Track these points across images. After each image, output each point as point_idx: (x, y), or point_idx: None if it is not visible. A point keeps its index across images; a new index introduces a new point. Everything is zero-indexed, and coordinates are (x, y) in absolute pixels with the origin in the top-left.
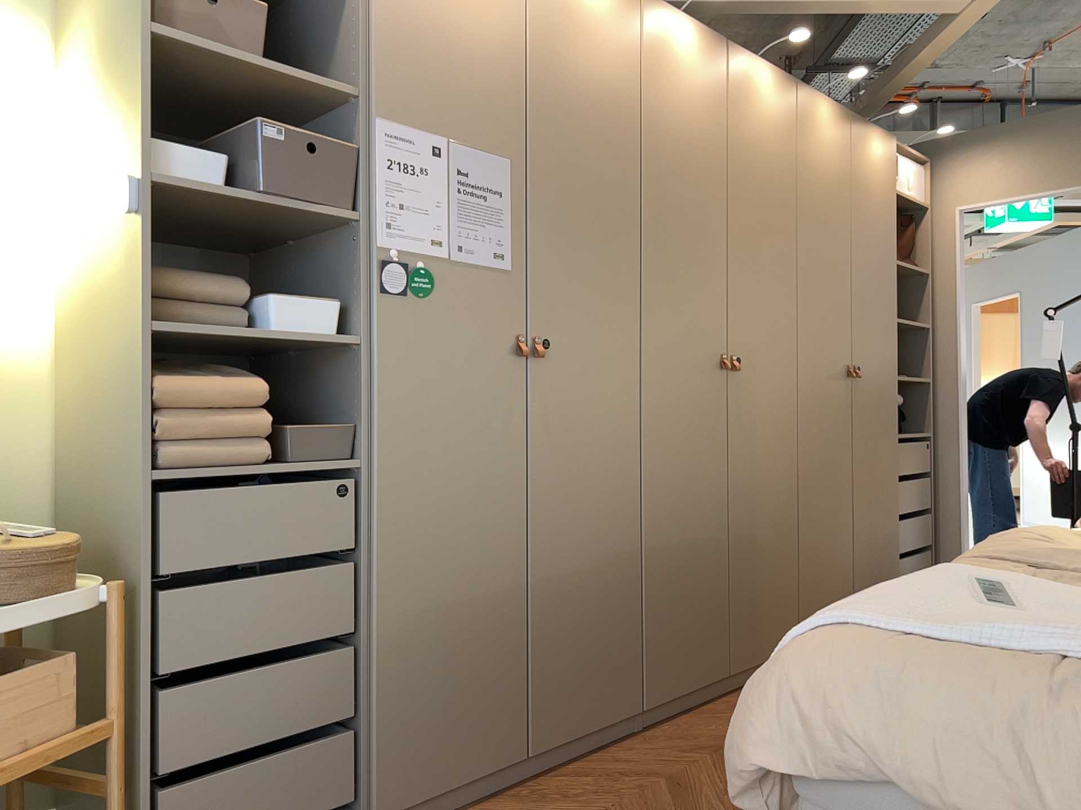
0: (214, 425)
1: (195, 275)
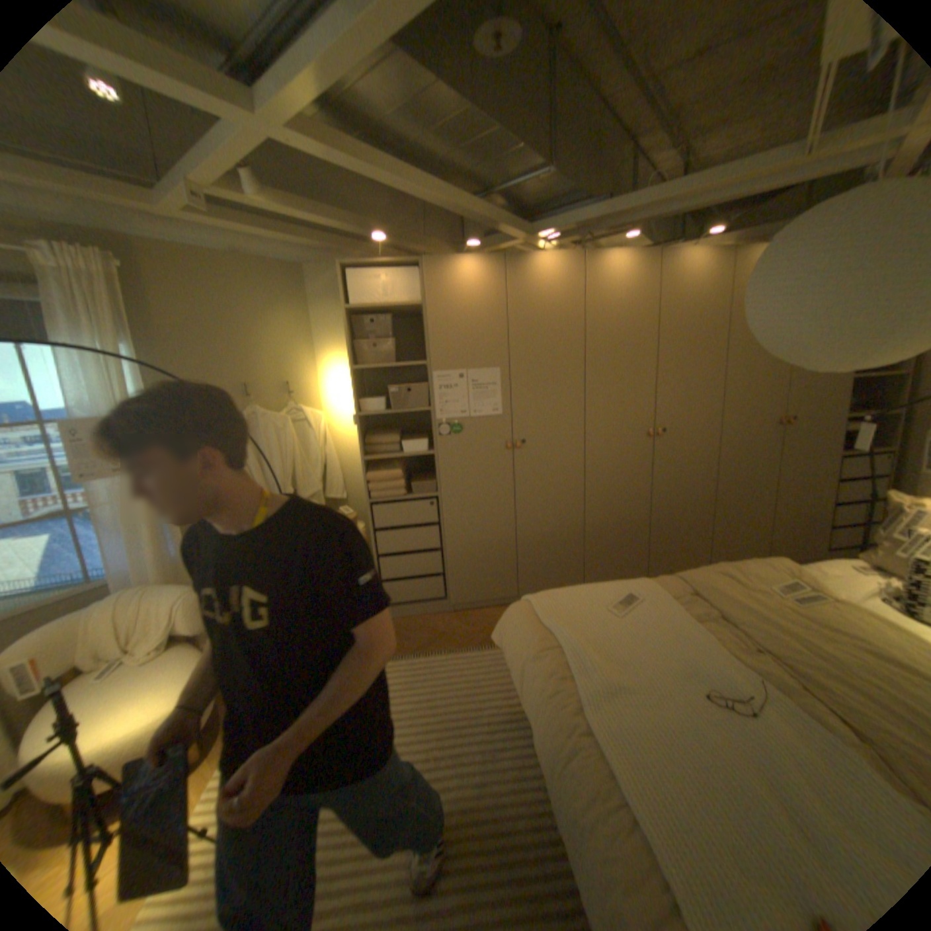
0: (389, 486)
1: (386, 435)
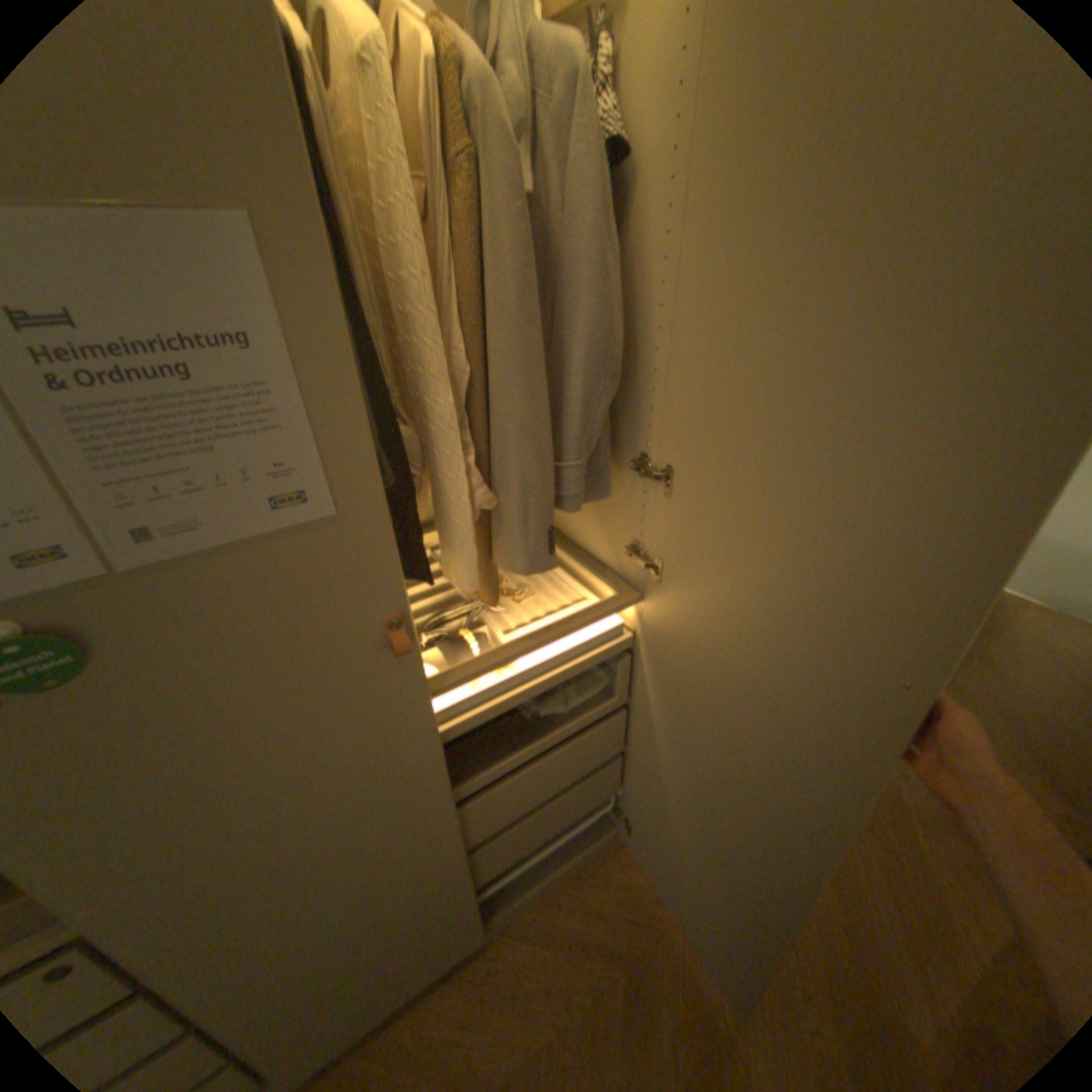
0: None
1: None
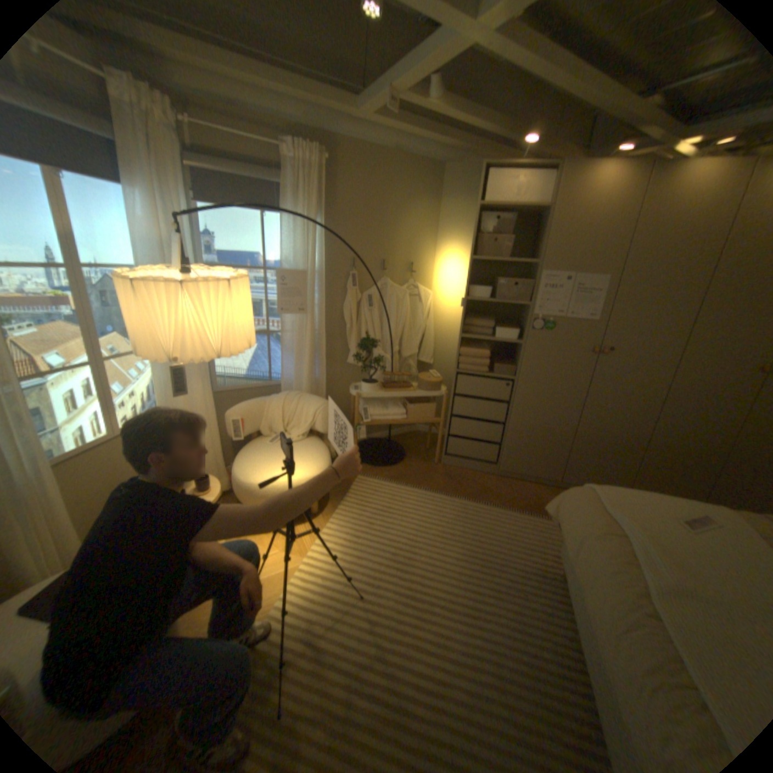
0: (475, 362)
1: (483, 319)
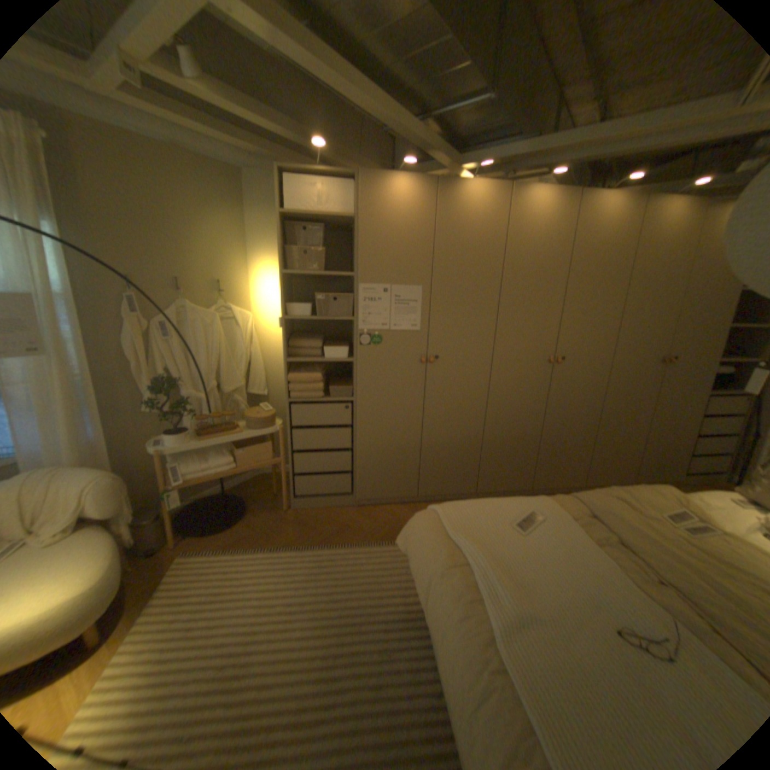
0: (308, 387)
1: (309, 339)
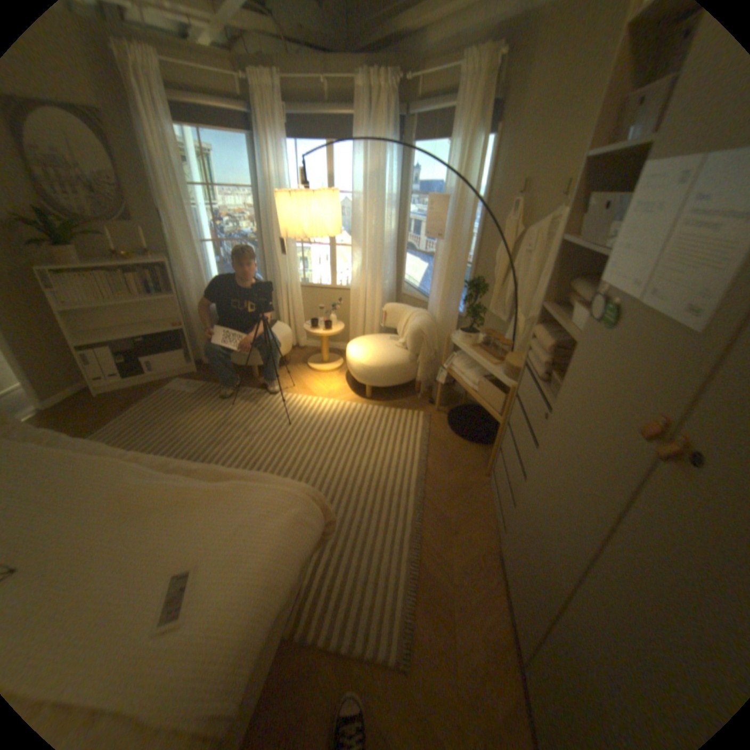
0: (537, 354)
1: (592, 286)
